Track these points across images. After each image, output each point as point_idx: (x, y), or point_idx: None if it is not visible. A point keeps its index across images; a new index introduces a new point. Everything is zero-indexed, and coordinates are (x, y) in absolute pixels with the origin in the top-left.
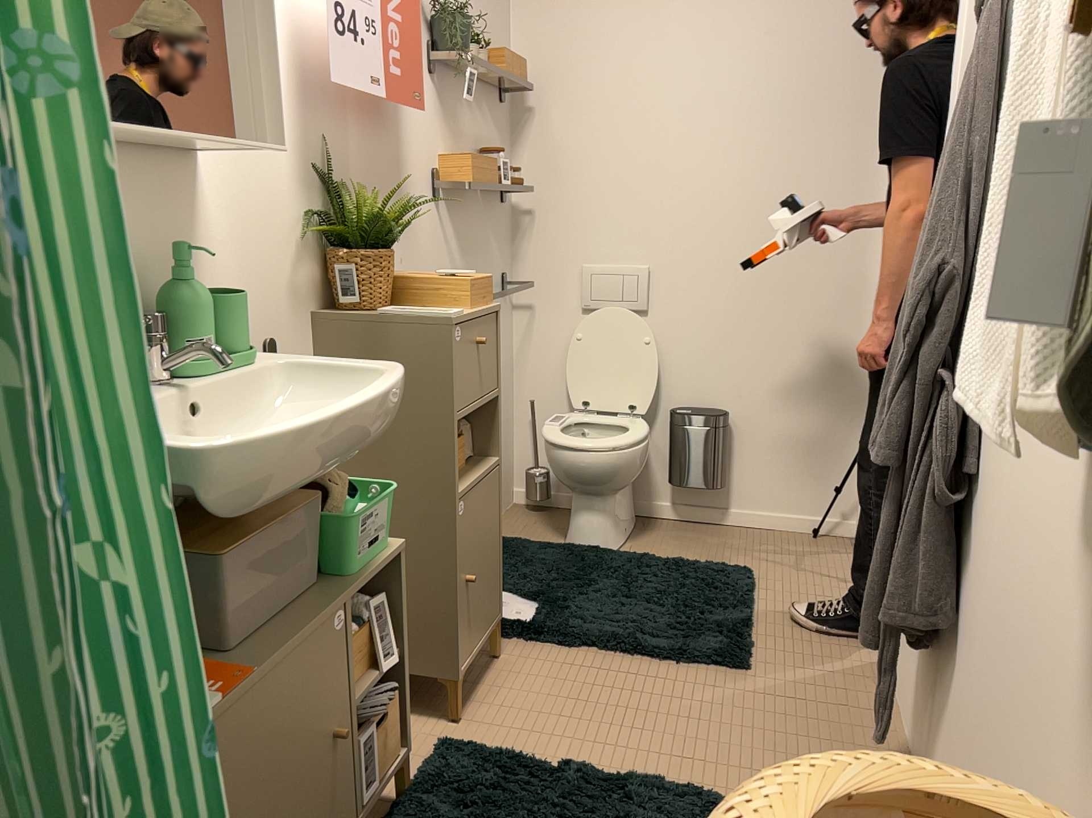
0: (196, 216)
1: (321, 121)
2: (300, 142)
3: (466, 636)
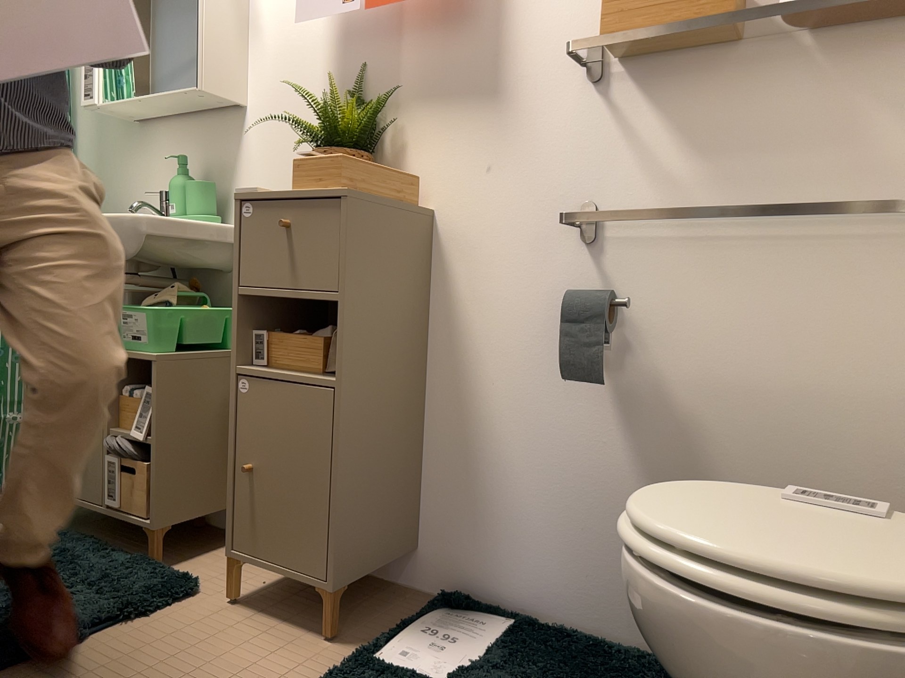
0: (235, 142)
1: (355, 49)
2: (328, 74)
3: (239, 525)
